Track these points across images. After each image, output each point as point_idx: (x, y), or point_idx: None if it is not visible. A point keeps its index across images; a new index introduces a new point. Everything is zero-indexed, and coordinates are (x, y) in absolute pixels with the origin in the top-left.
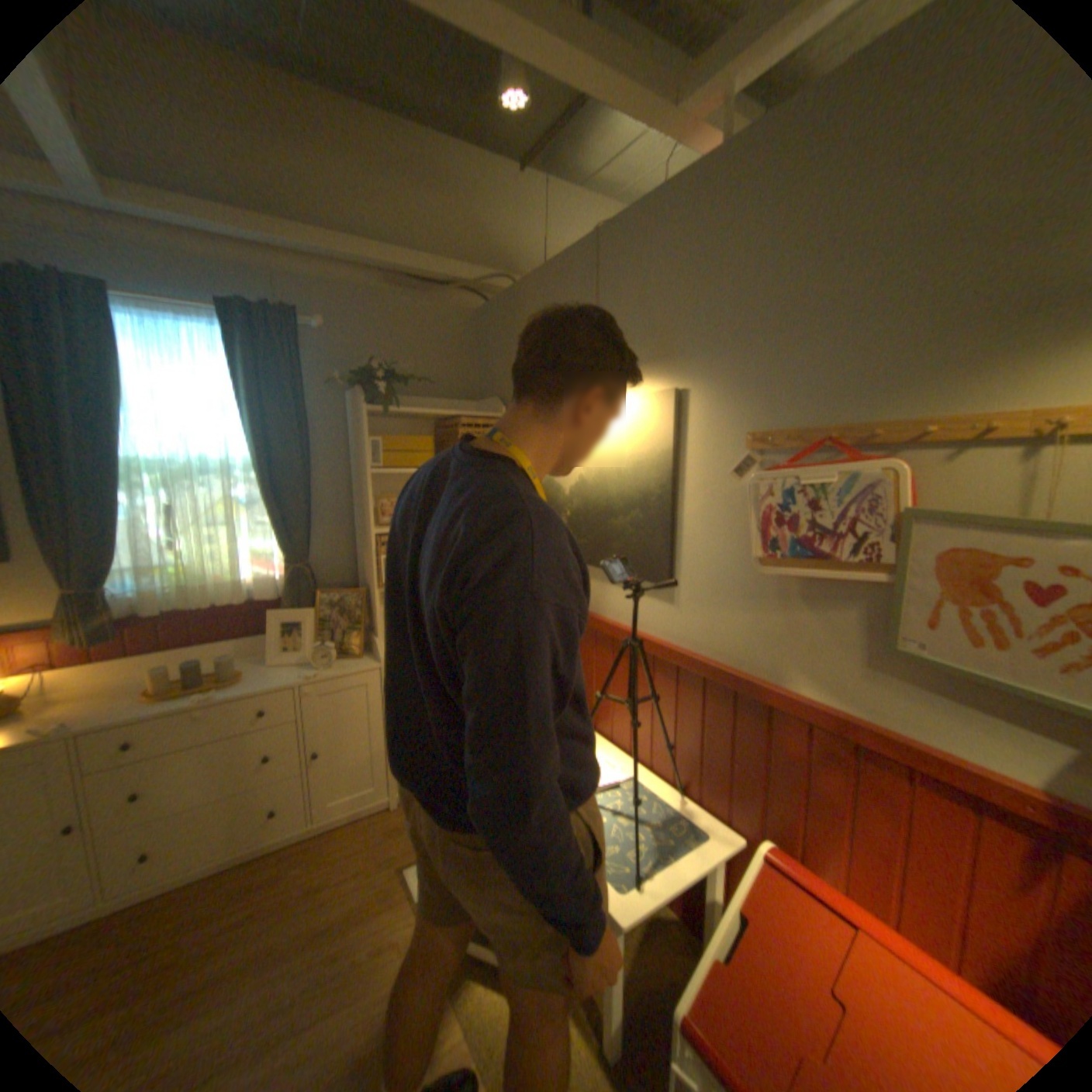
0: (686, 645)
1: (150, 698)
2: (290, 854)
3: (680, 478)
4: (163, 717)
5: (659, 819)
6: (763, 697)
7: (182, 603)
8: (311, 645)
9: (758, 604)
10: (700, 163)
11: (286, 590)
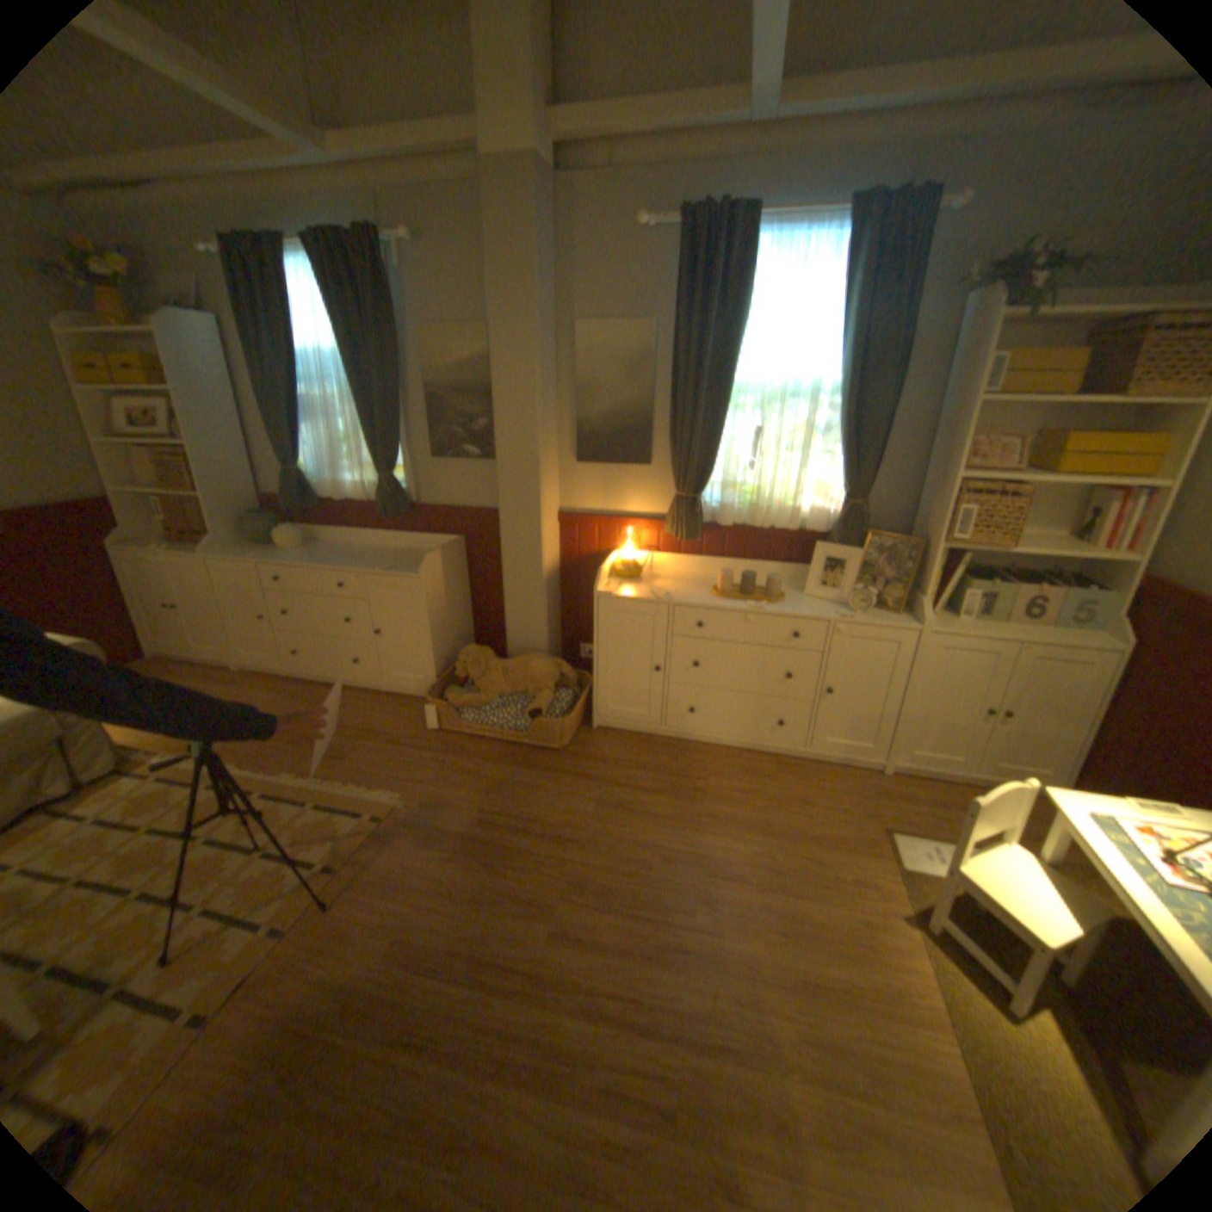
0: None
1: (717, 592)
2: (787, 762)
3: None
4: (726, 611)
5: None
6: None
7: (748, 518)
8: (851, 585)
9: None
10: None
11: (839, 525)
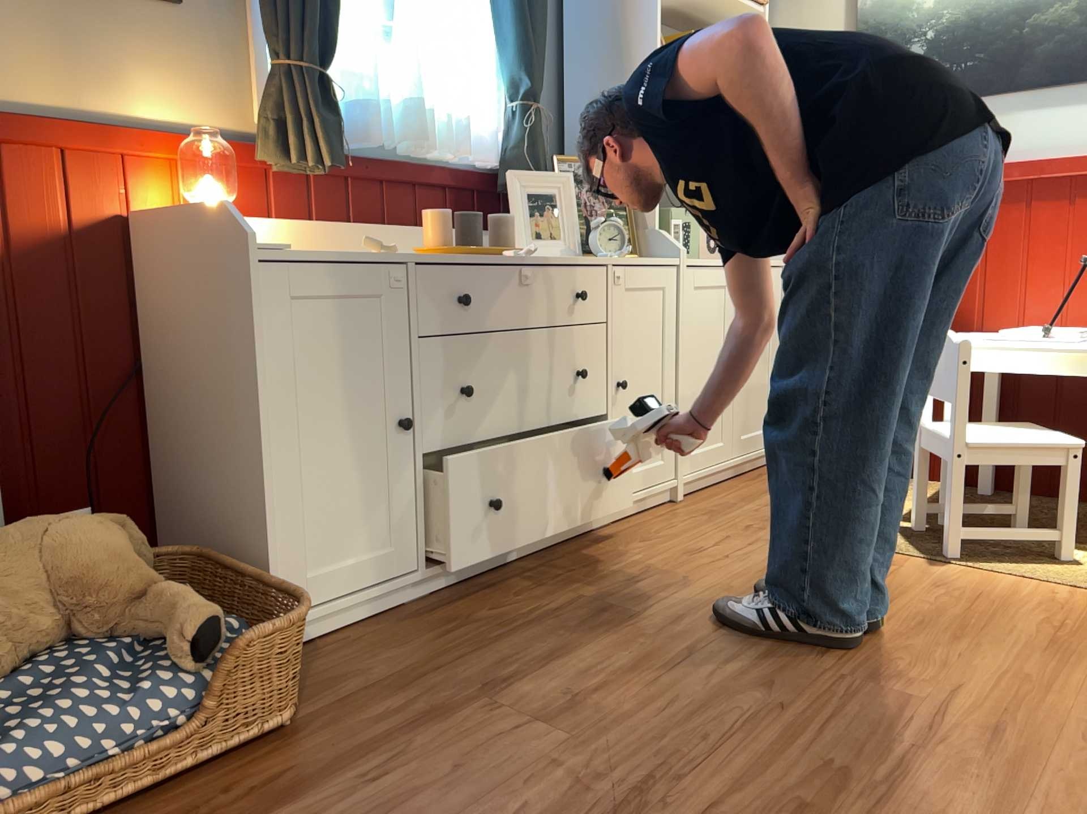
0: None
1: (441, 246)
2: (597, 537)
3: None
4: (493, 263)
5: None
6: None
7: (396, 135)
8: (578, 225)
9: None
10: None
11: (528, 141)
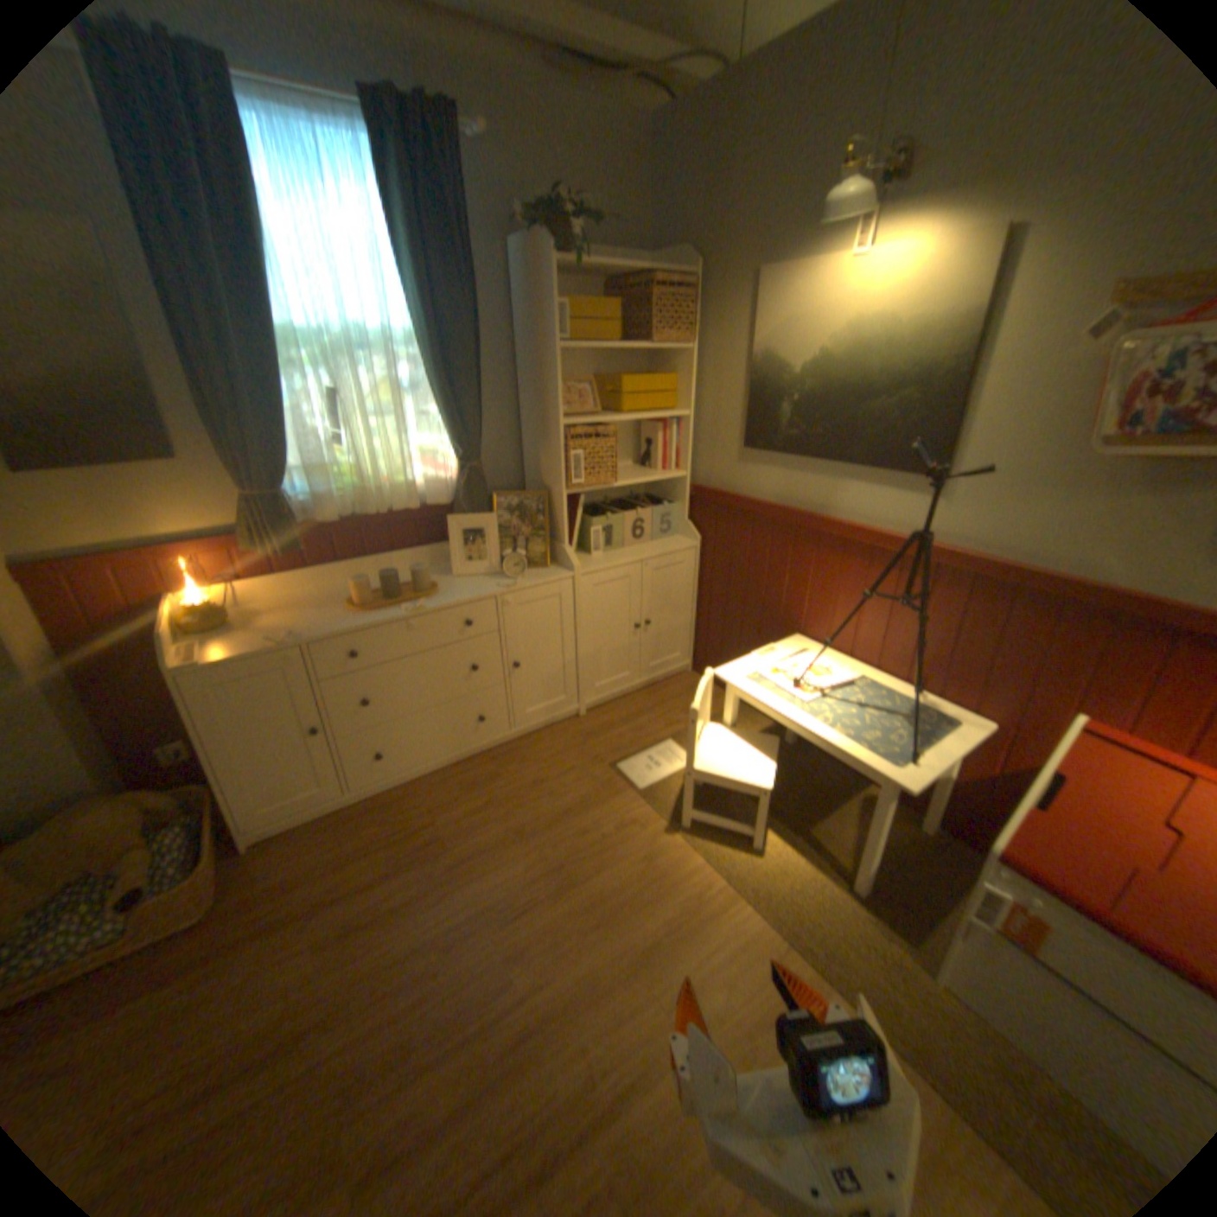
0: (954, 540)
1: (358, 605)
2: (498, 752)
3: (987, 345)
4: (382, 624)
5: (905, 708)
6: (1061, 588)
7: (356, 505)
8: (498, 552)
9: (1075, 490)
10: None
11: (464, 492)
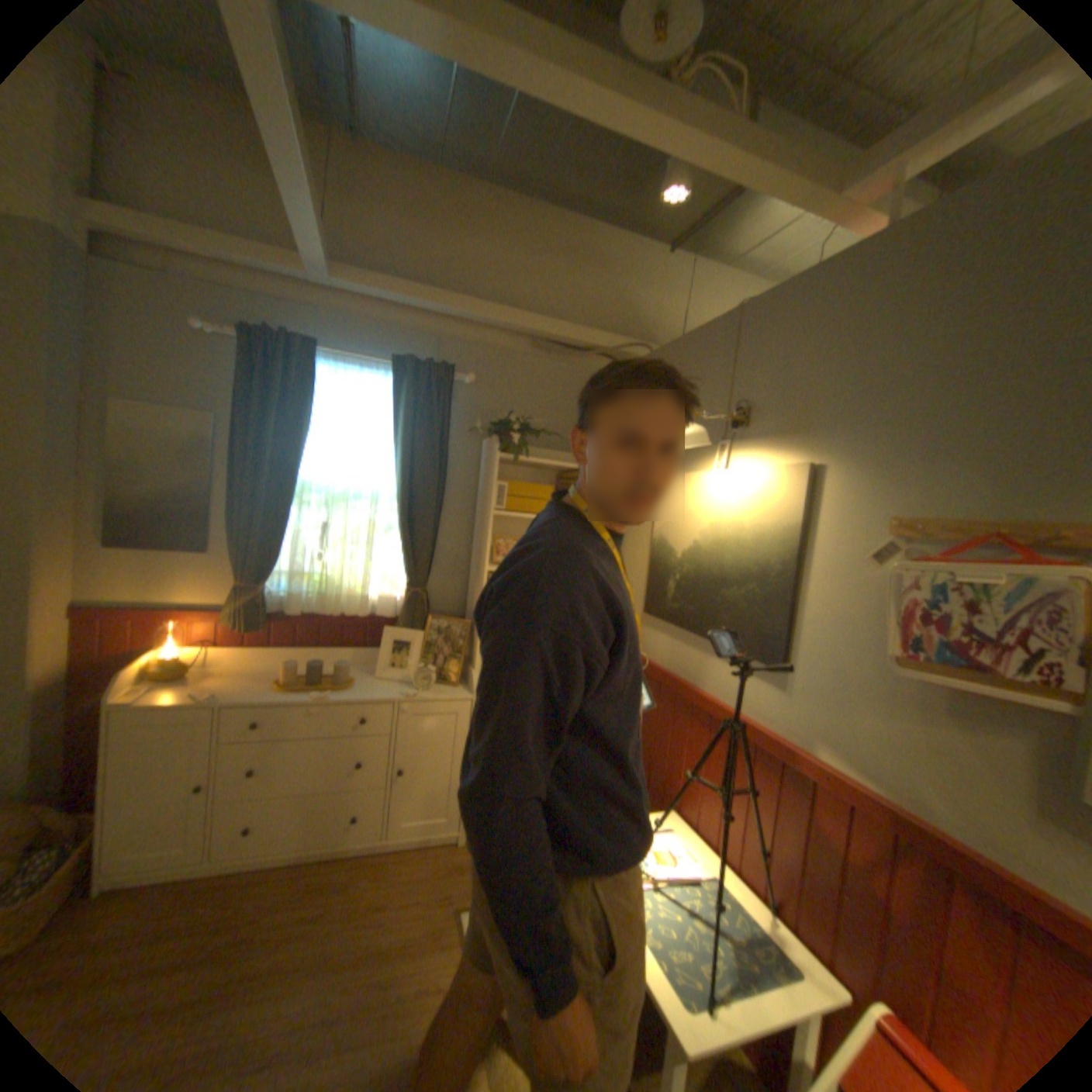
0: (797, 740)
1: (280, 686)
2: (363, 864)
3: (807, 556)
4: (287, 706)
5: (744, 936)
6: (890, 822)
7: (319, 607)
8: (416, 665)
9: (892, 709)
10: (861, 244)
11: (404, 610)
